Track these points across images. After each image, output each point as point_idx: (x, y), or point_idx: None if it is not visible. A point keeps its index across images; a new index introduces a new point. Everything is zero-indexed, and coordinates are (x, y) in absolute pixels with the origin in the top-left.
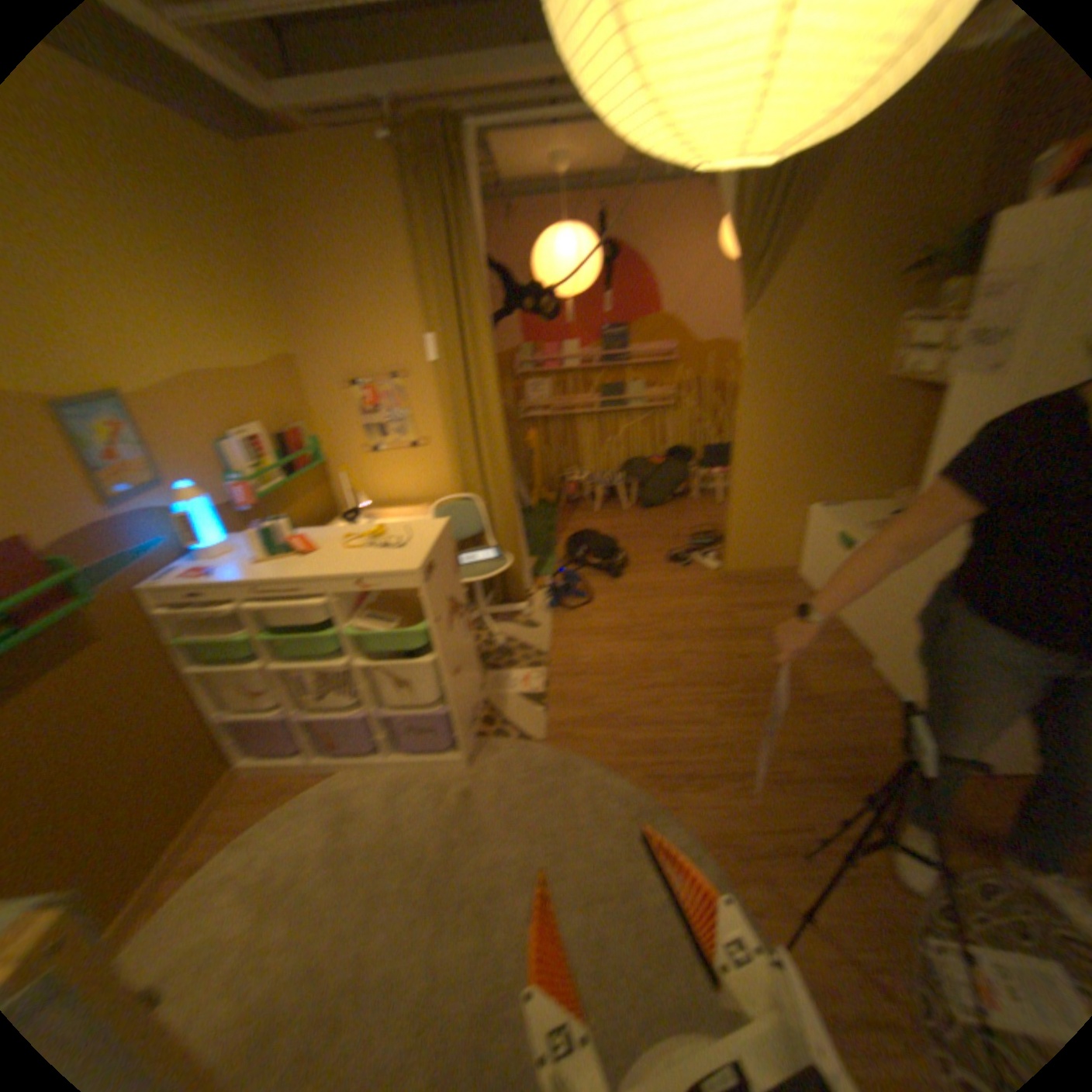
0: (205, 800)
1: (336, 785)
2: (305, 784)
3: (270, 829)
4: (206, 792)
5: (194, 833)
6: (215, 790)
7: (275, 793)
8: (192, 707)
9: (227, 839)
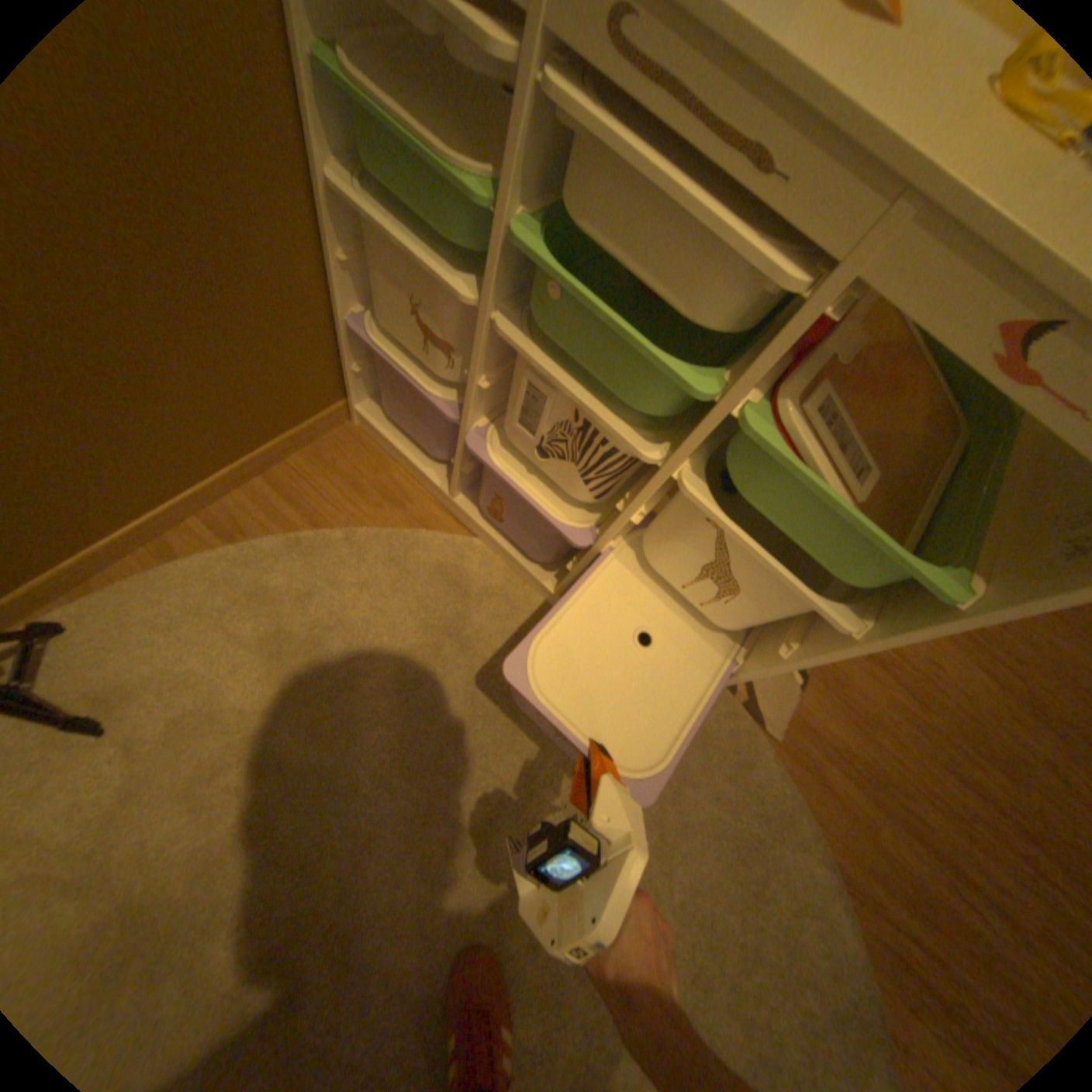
0: (298, 430)
1: (476, 560)
2: (436, 515)
3: (361, 557)
4: (304, 419)
5: (266, 470)
6: (318, 423)
7: (394, 494)
8: (325, 268)
9: (302, 519)
